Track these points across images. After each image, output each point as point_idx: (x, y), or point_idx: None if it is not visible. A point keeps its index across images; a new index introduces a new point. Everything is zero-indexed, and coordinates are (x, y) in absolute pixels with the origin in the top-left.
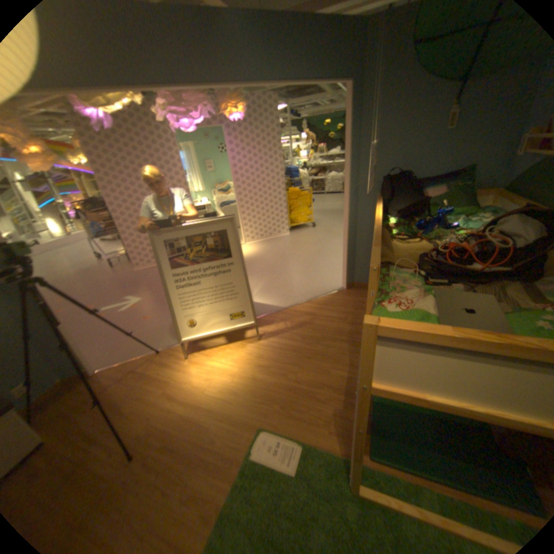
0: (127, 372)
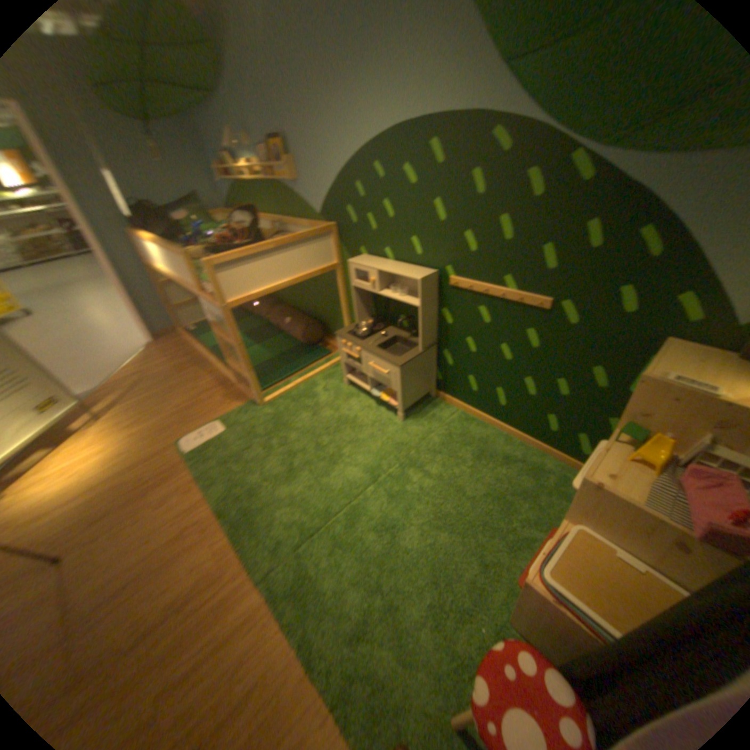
0: None
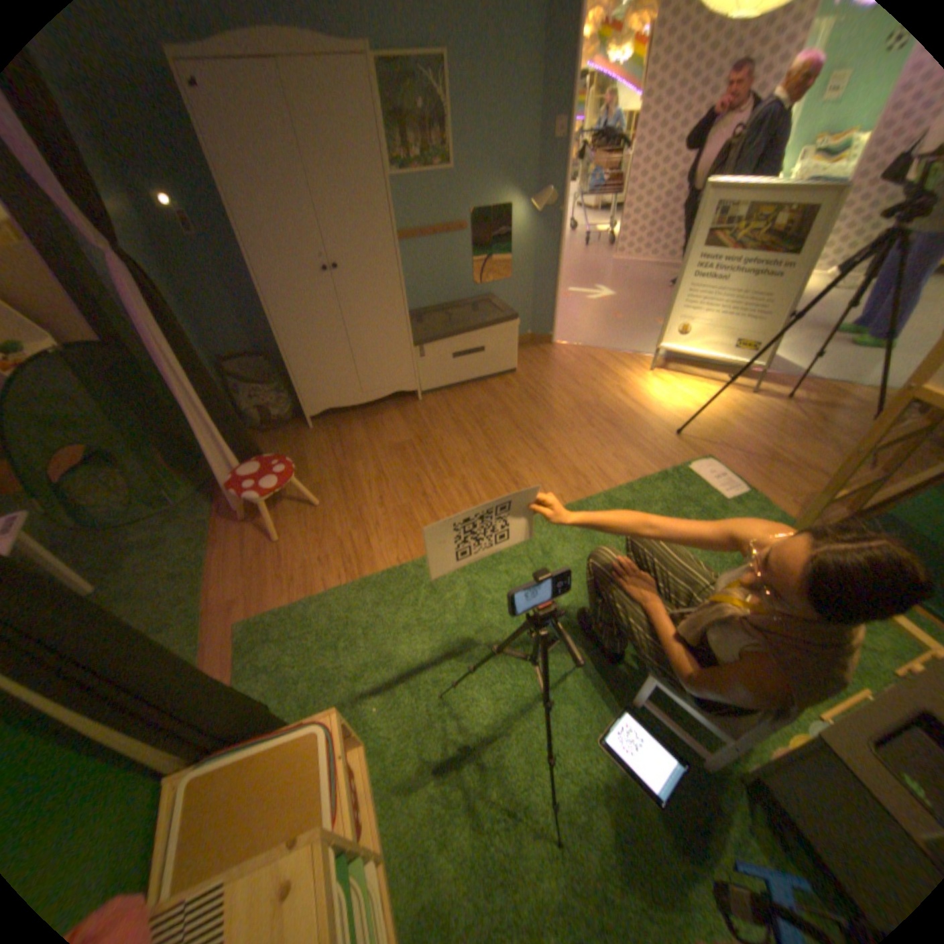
0: (585, 356)
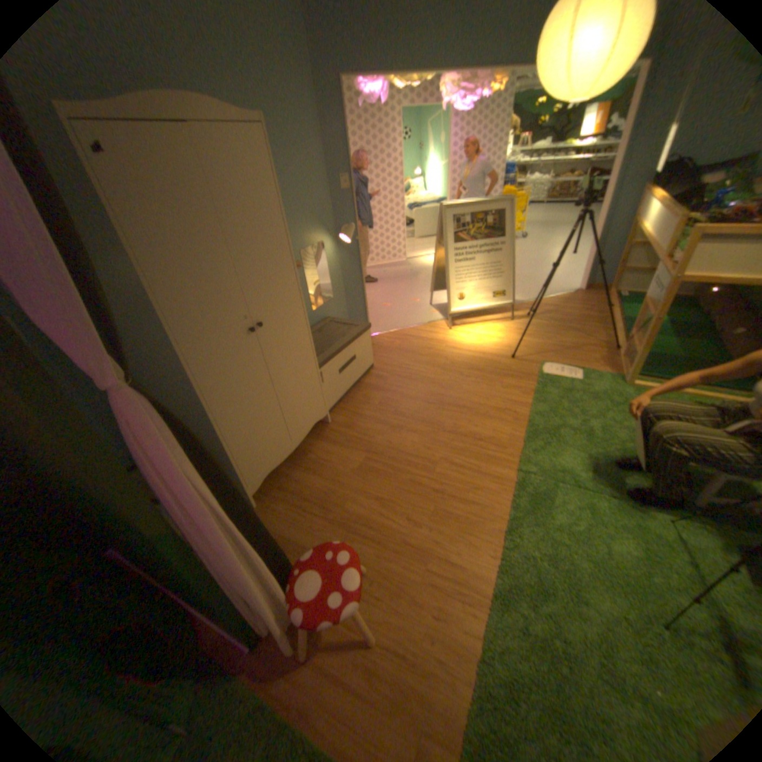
0: (401, 336)
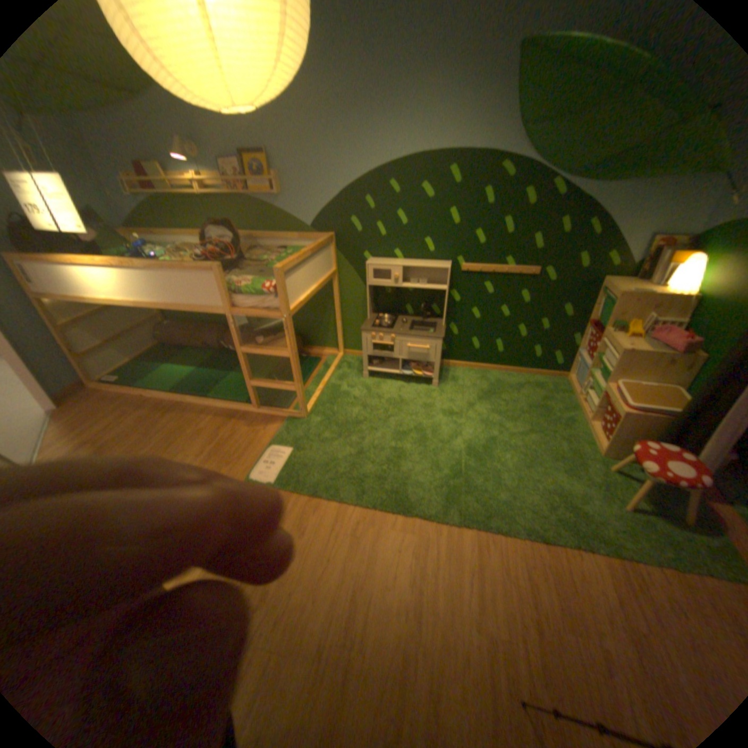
0: None
